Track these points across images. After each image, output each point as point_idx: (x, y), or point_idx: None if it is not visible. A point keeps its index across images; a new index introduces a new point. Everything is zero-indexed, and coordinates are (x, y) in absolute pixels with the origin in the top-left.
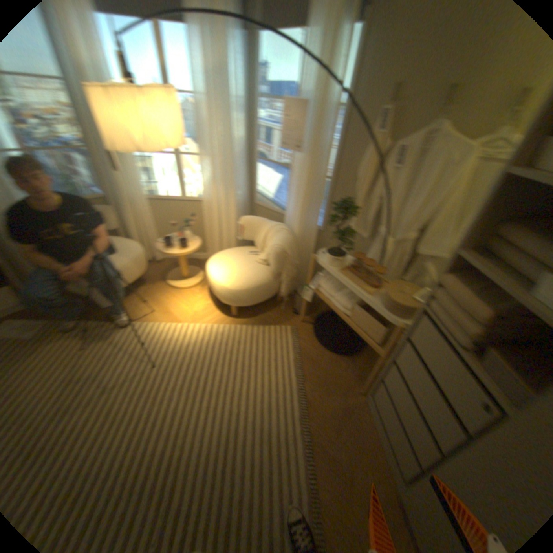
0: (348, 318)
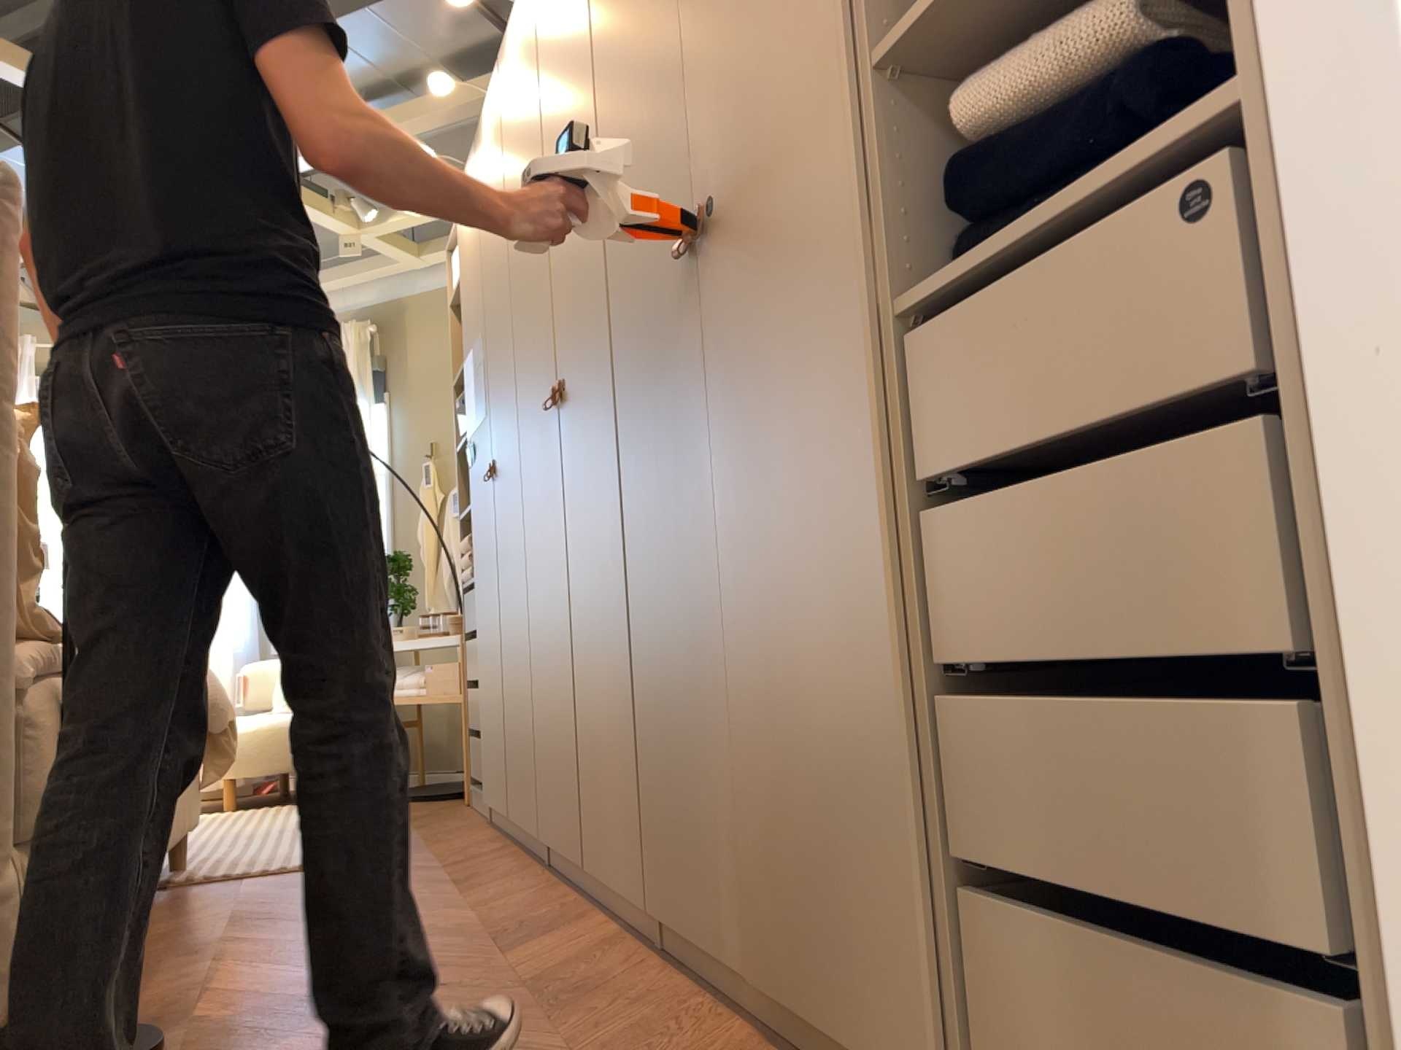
0: (432, 693)
